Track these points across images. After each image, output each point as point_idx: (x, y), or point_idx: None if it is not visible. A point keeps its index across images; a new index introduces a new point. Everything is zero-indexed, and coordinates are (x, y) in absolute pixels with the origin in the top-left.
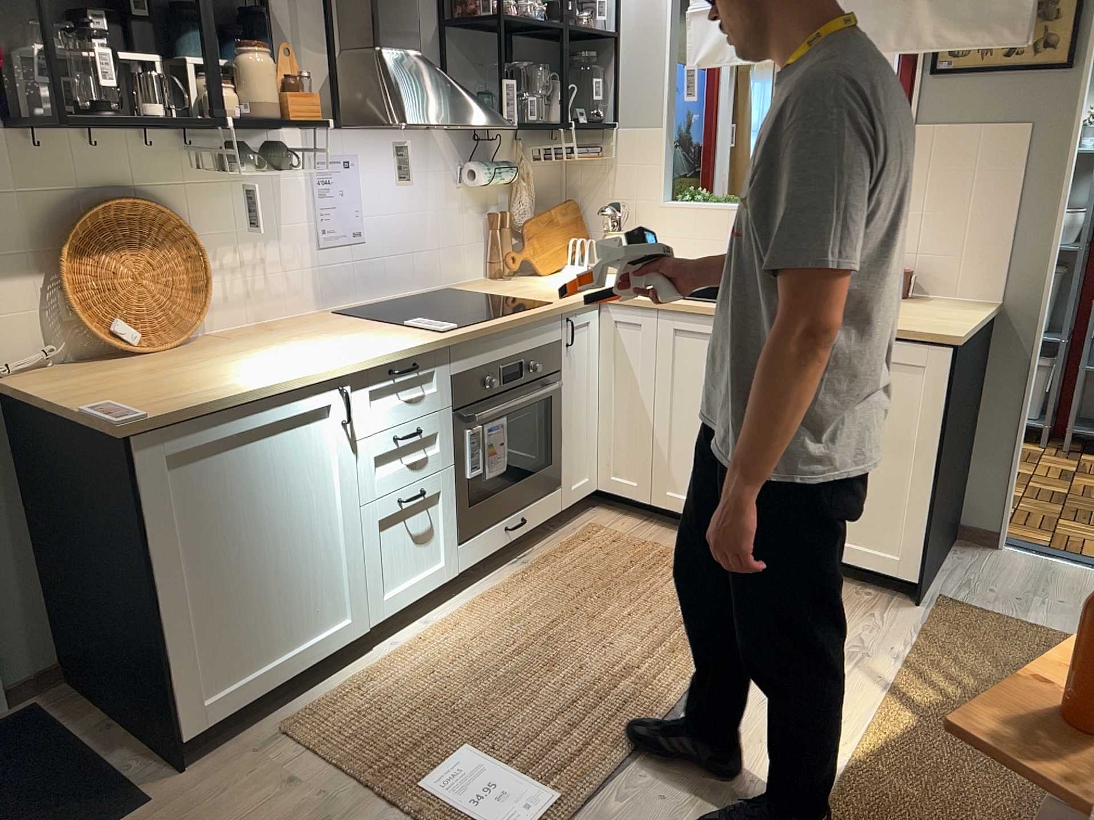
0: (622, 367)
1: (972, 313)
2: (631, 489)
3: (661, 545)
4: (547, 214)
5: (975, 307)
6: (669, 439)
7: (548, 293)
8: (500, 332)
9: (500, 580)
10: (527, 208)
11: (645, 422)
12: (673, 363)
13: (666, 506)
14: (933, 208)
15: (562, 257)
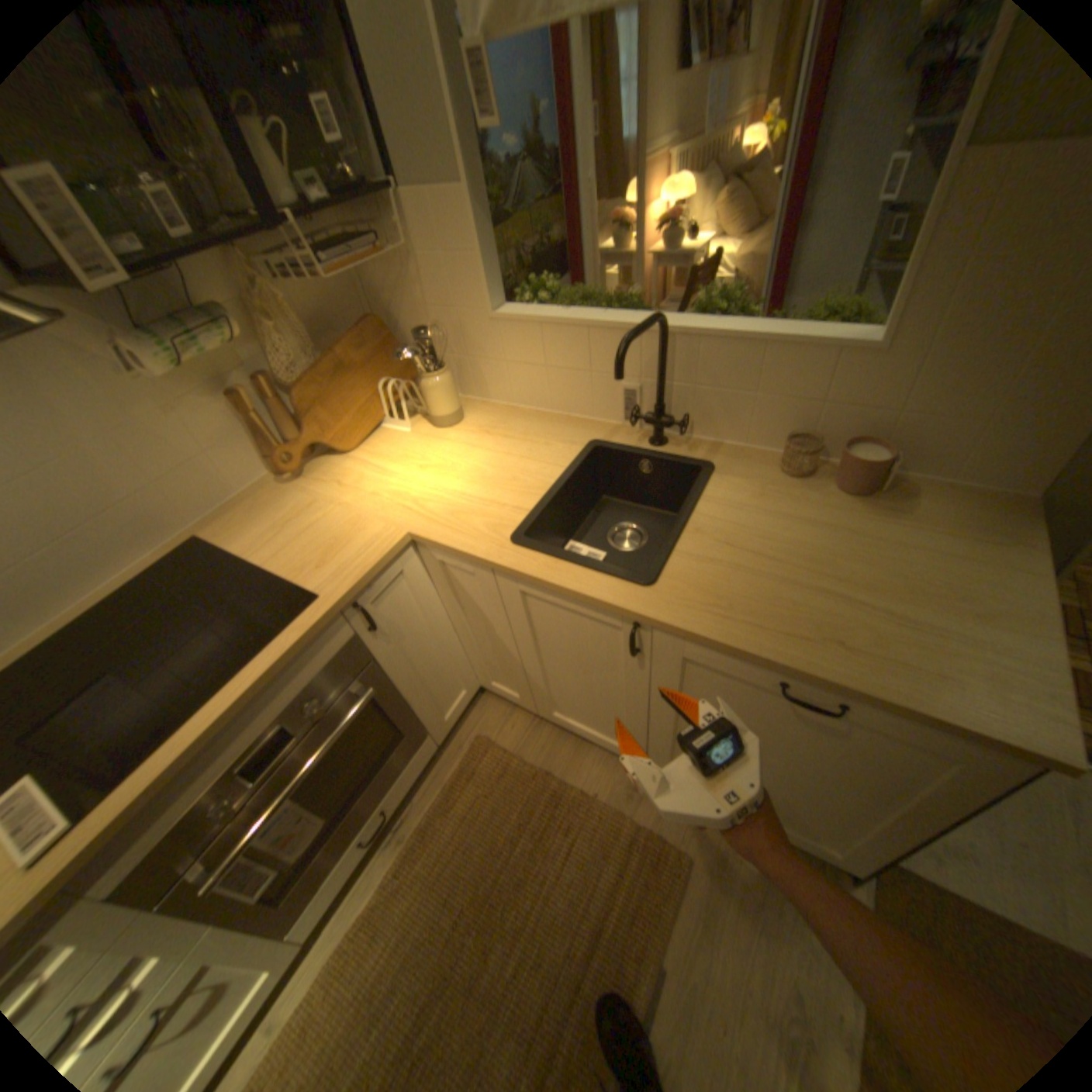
0: (464, 602)
1: (1006, 557)
2: (510, 696)
3: (548, 776)
4: (330, 355)
5: (997, 521)
6: (540, 678)
7: (328, 538)
8: (194, 751)
9: (365, 891)
10: (294, 355)
11: (508, 657)
12: (525, 620)
13: (550, 720)
14: (953, 335)
15: (373, 408)
